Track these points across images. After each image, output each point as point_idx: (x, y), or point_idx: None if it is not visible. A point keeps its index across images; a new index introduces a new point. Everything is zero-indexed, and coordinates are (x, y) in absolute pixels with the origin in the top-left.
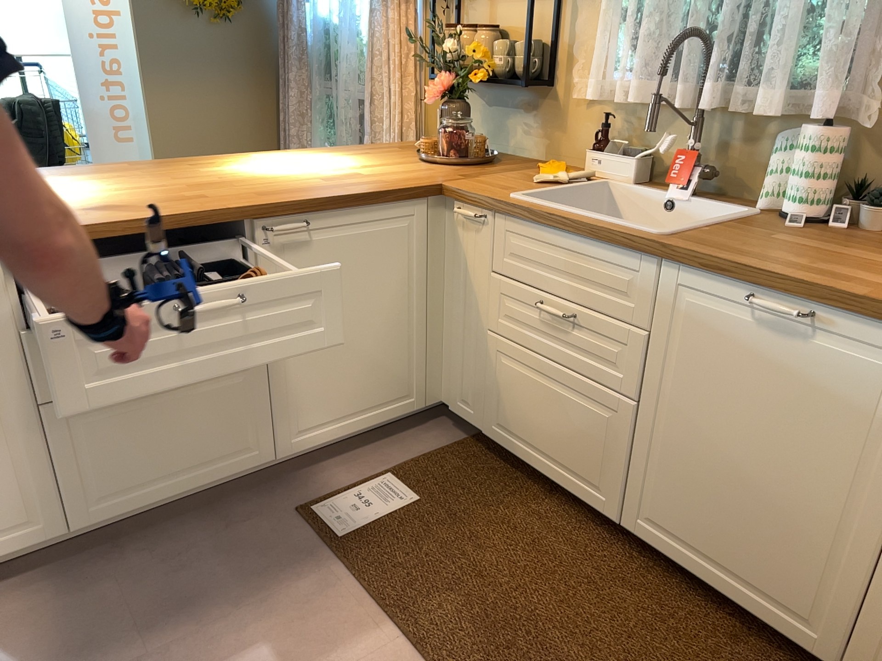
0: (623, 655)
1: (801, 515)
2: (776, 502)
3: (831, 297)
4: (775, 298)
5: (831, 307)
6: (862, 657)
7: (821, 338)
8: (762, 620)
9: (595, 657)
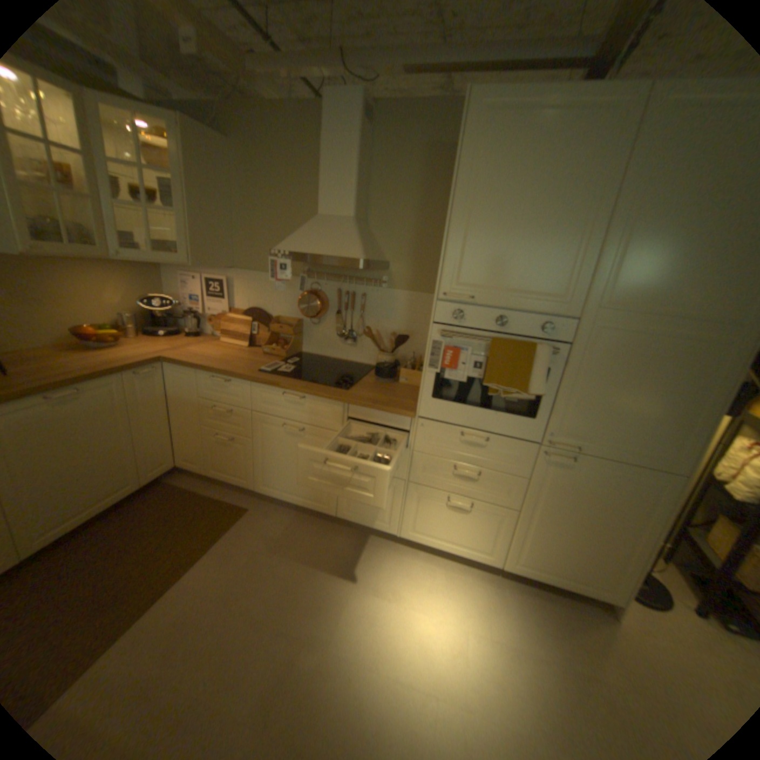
0: (120, 554)
1: (107, 457)
2: (96, 462)
3: (81, 379)
4: (56, 393)
5: (83, 383)
6: (143, 475)
7: (82, 396)
8: (113, 505)
9: (122, 563)
